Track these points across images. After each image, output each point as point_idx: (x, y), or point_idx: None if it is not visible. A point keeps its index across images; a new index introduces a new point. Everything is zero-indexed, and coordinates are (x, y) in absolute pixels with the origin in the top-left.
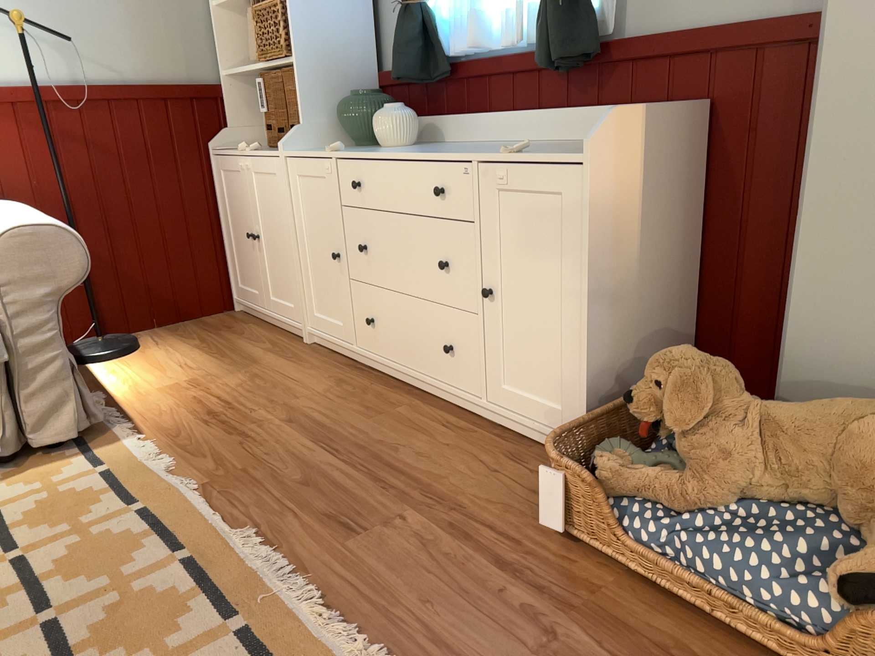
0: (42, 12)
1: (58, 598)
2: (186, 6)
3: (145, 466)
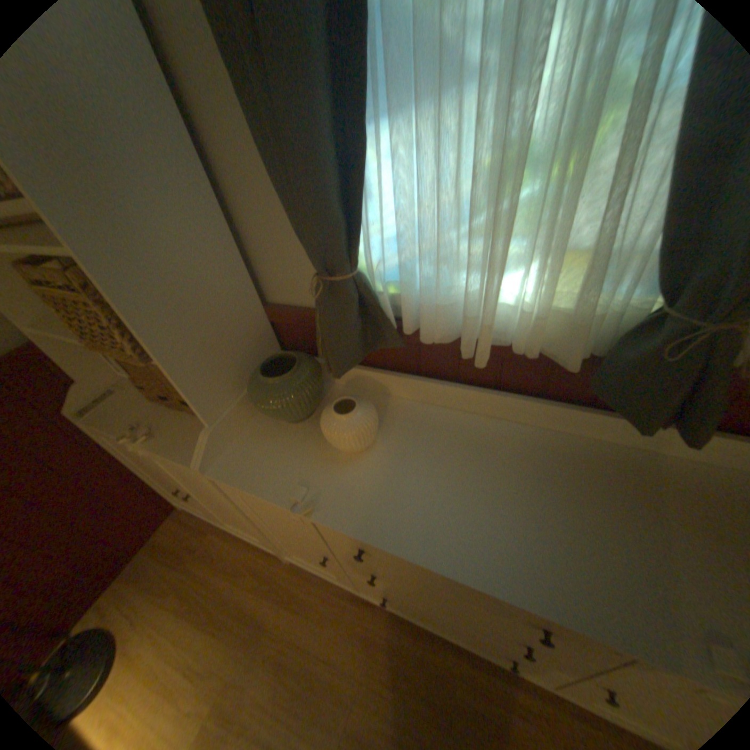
0: None
1: None
2: None
3: None
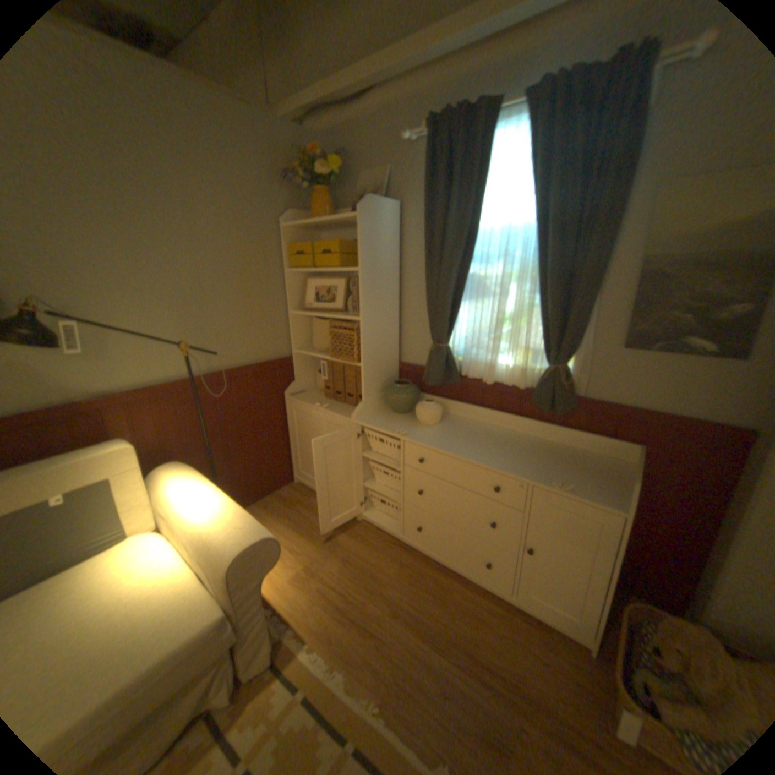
0: (189, 329)
1: None
2: (274, 312)
3: (329, 690)
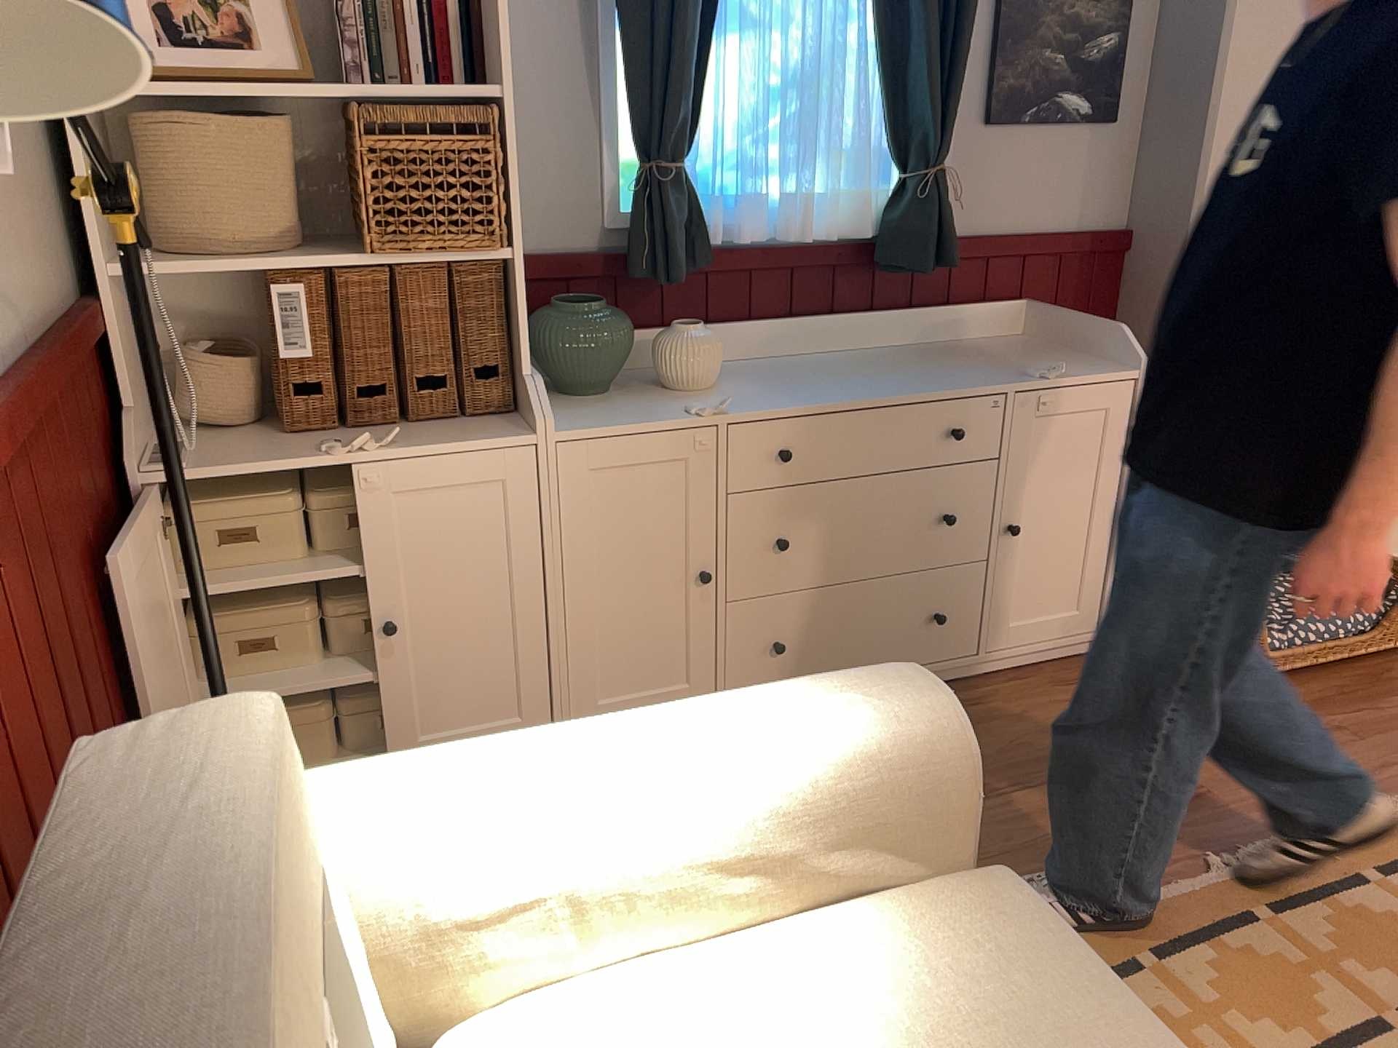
0: None
1: (1359, 1018)
2: None
3: None
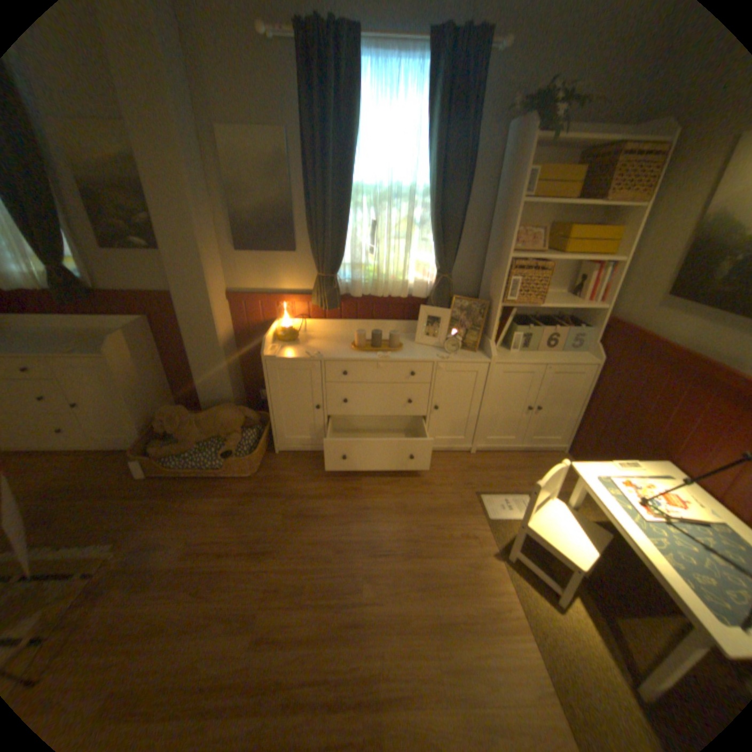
0: None
1: None
2: None
3: None
